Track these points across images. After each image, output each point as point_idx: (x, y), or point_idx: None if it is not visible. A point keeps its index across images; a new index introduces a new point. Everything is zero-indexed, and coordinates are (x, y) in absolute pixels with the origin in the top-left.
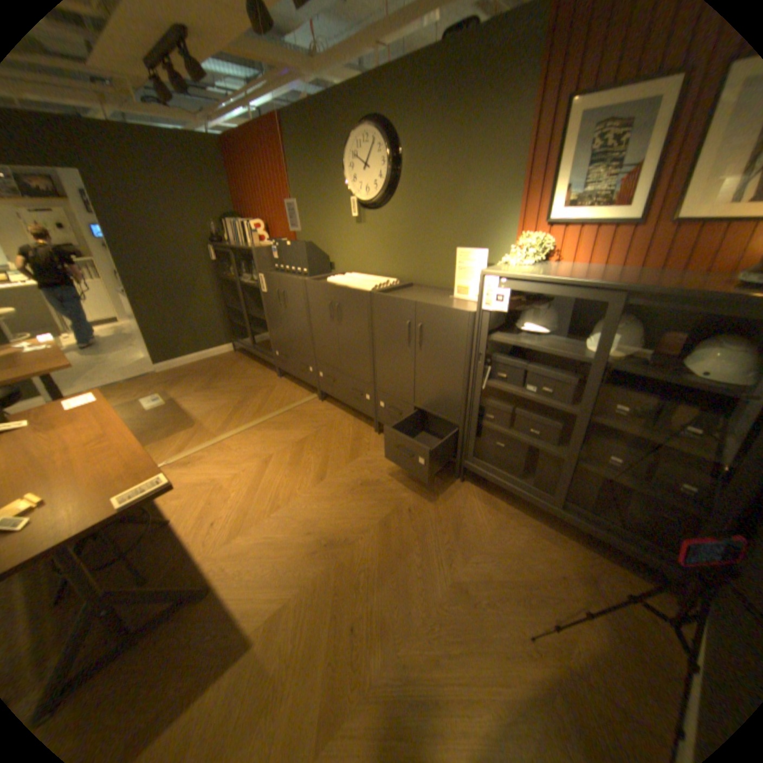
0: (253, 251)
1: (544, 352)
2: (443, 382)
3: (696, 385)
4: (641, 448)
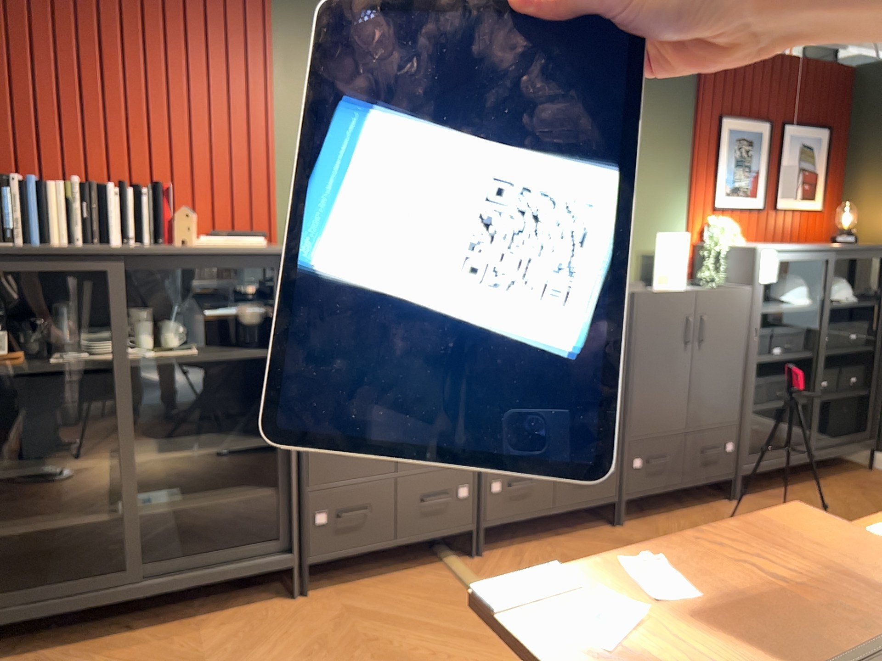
0: (265, 256)
1: (791, 311)
2: (725, 377)
3: (857, 304)
4: (828, 367)
